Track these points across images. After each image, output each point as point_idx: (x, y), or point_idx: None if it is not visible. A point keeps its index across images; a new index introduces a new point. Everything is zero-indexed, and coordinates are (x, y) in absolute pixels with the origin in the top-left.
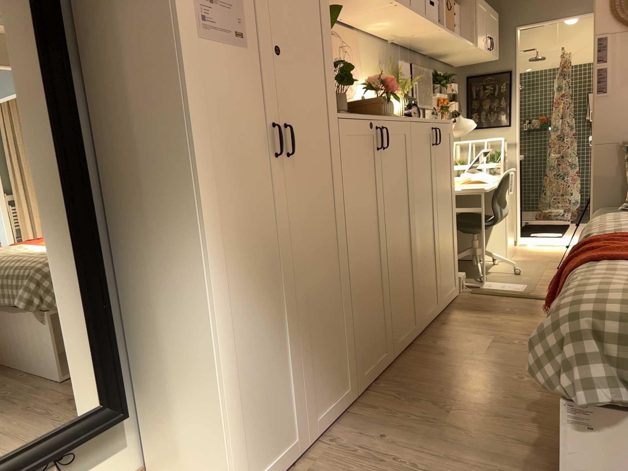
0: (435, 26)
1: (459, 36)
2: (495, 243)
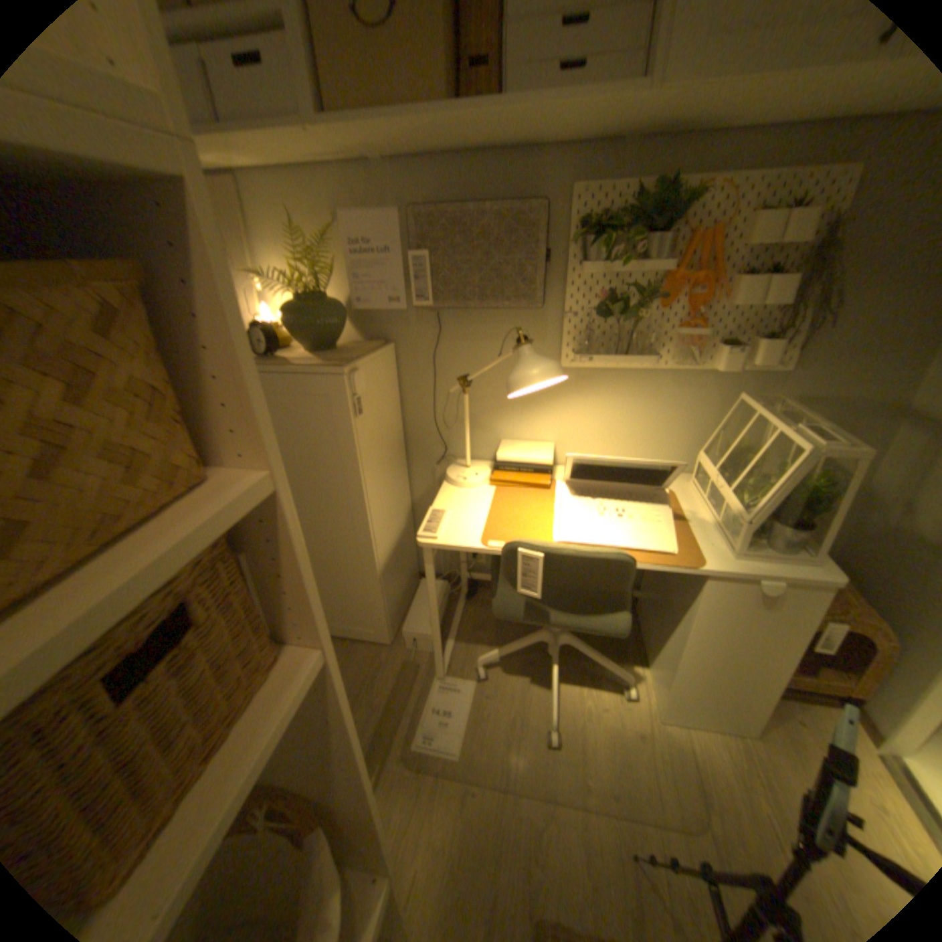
0: (256, 127)
1: (445, 96)
2: (666, 668)
